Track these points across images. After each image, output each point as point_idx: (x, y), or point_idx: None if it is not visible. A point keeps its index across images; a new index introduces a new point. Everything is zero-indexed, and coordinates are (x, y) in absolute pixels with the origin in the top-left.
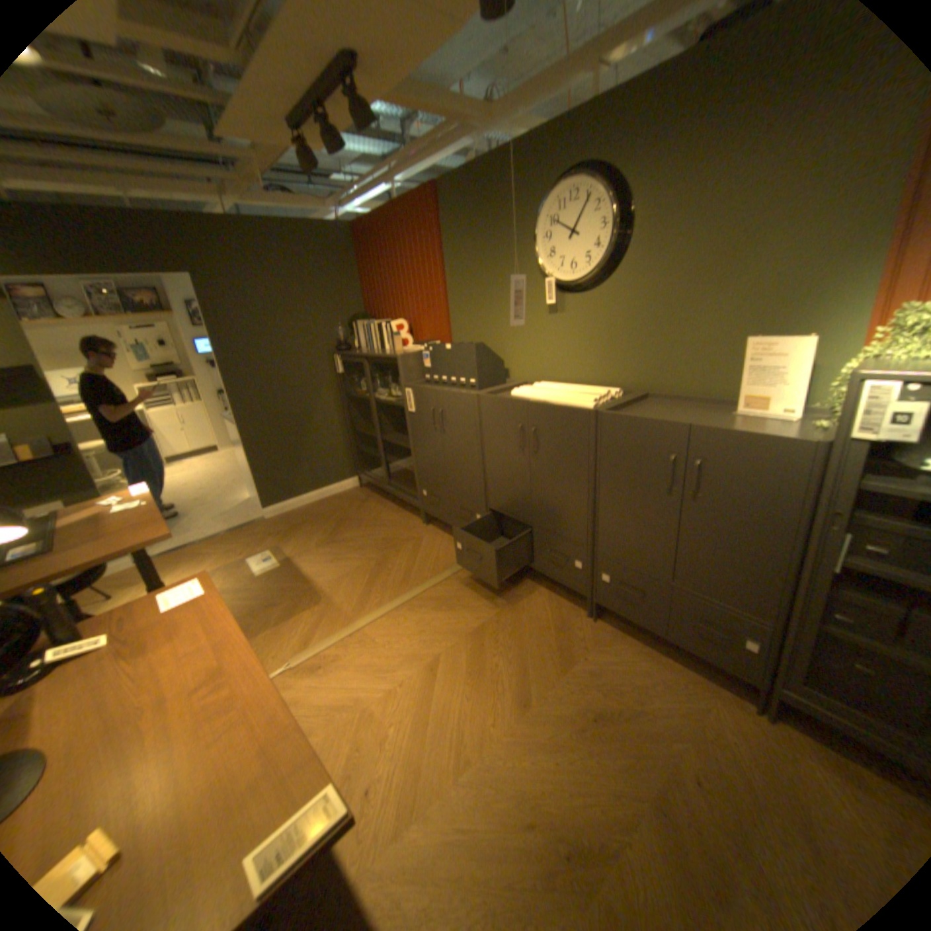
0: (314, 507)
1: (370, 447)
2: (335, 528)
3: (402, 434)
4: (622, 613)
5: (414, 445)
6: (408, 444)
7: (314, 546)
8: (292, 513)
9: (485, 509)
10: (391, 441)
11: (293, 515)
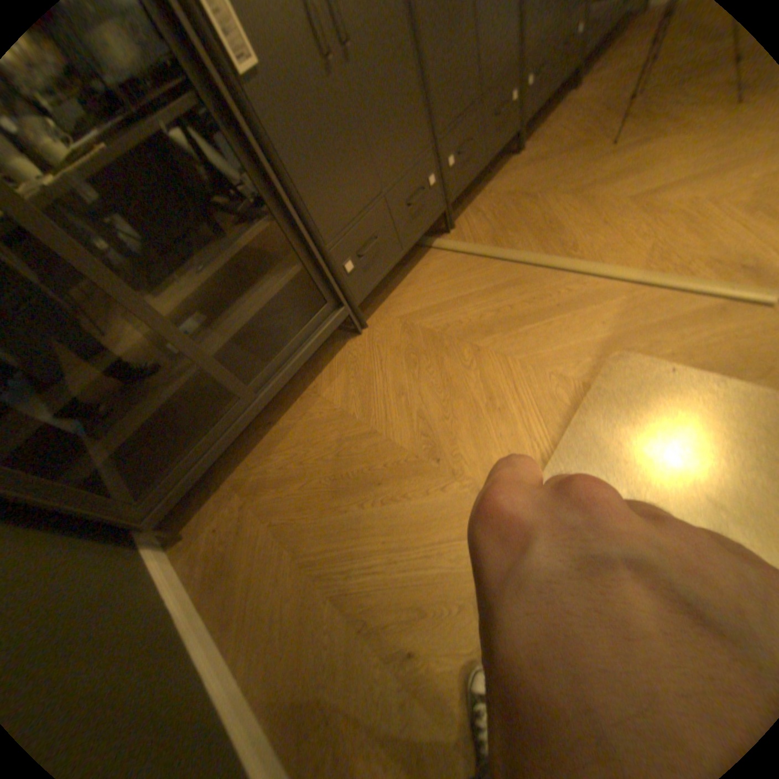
0: (262, 622)
1: (98, 443)
2: (375, 483)
3: (164, 283)
4: (540, 102)
5: (292, 179)
6: (240, 236)
7: (453, 485)
8: (285, 690)
9: (438, 149)
10: (198, 281)
11: (299, 677)
